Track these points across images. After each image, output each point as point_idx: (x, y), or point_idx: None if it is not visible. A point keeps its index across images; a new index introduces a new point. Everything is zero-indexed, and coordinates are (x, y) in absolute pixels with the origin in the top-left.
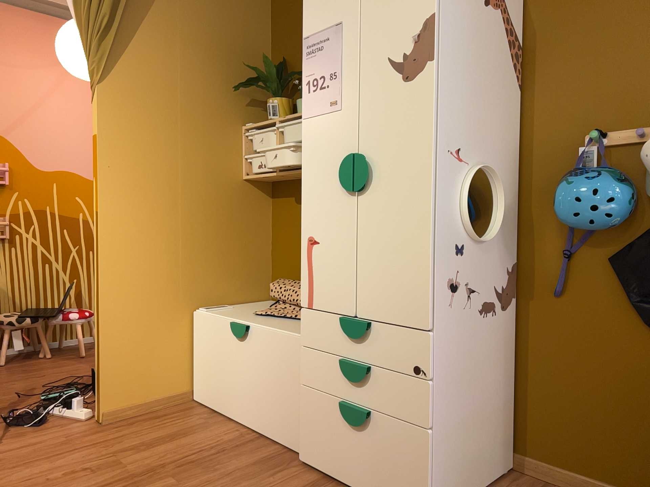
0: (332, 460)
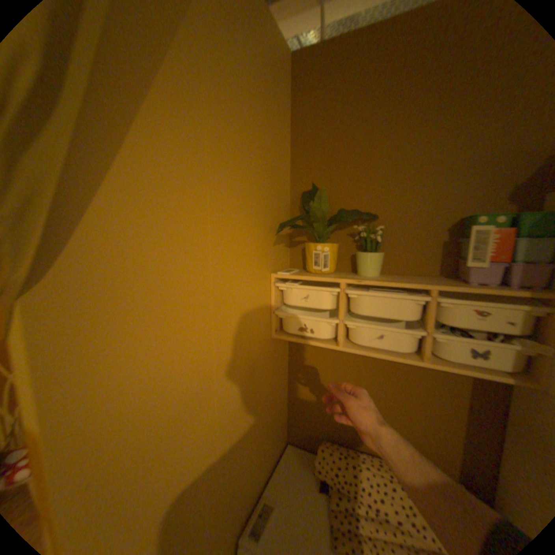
0: None
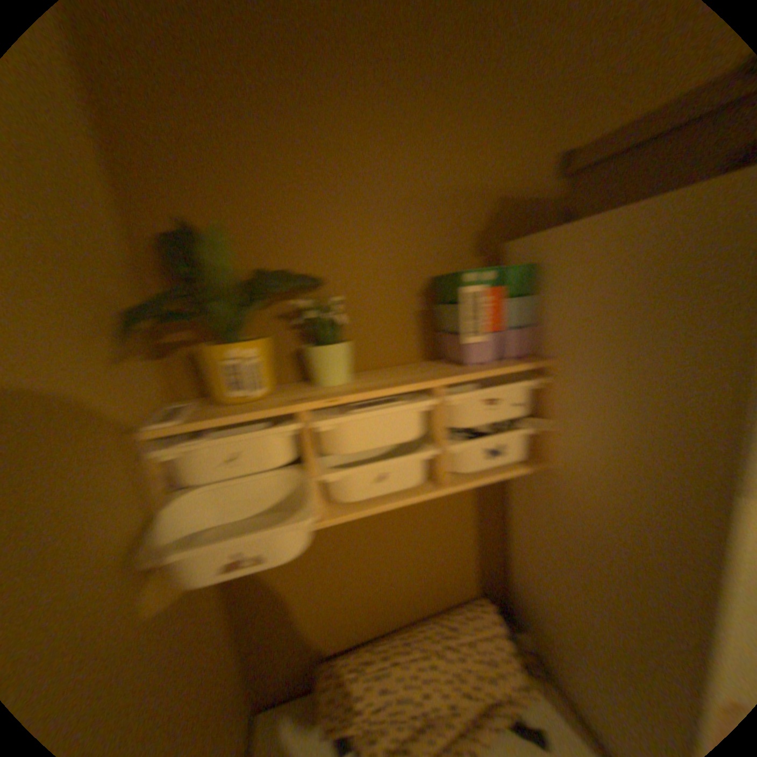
0: None
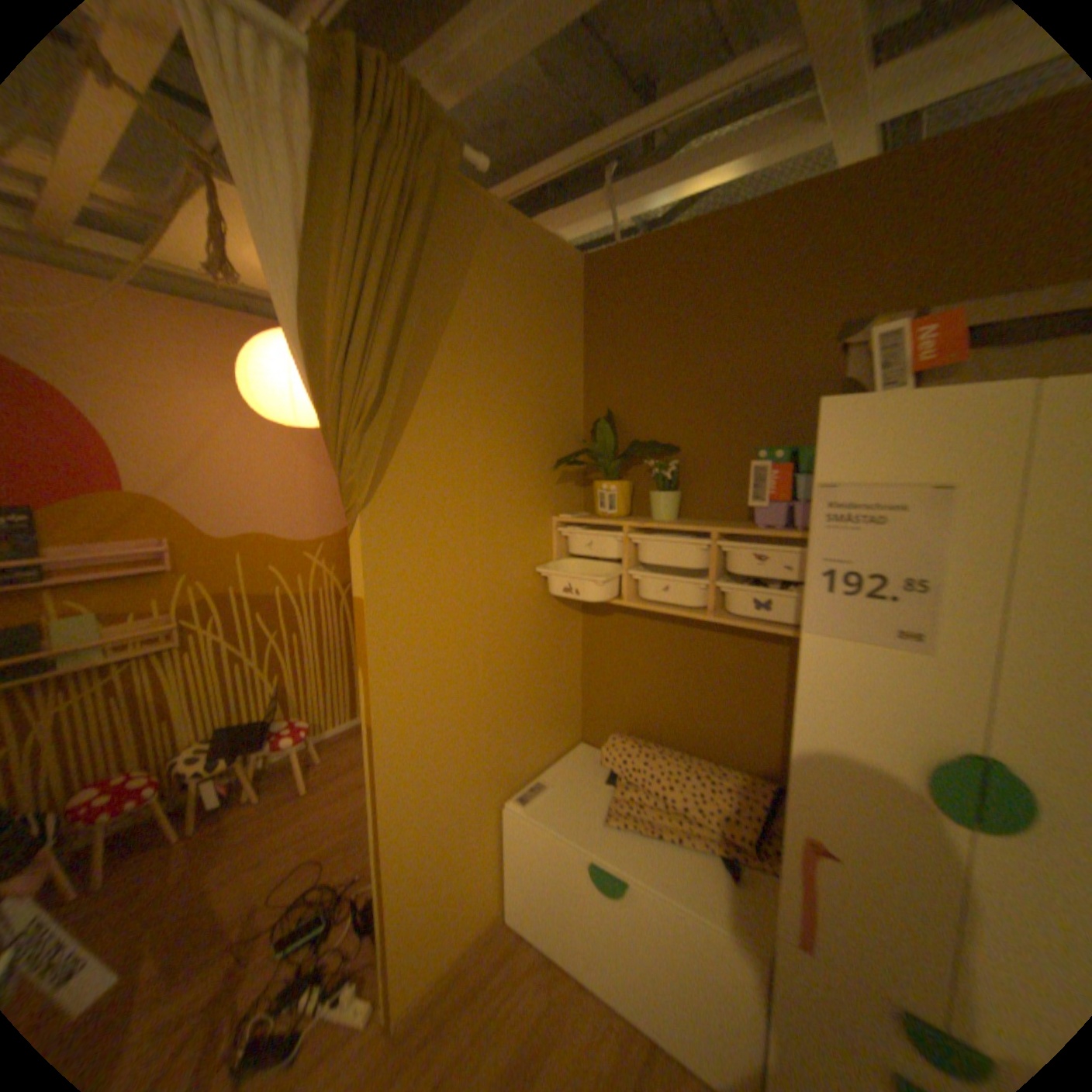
0: None
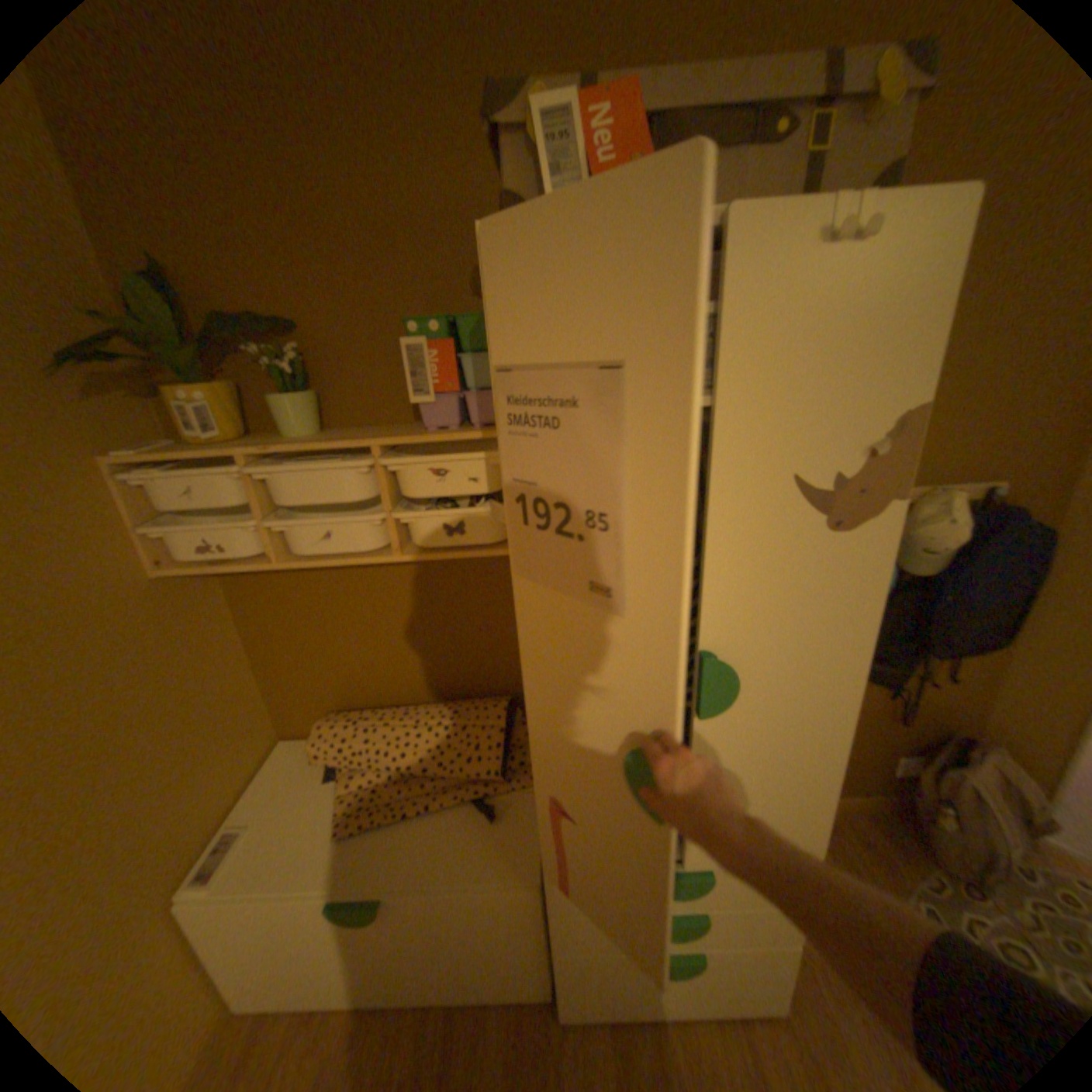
0: (629, 1007)
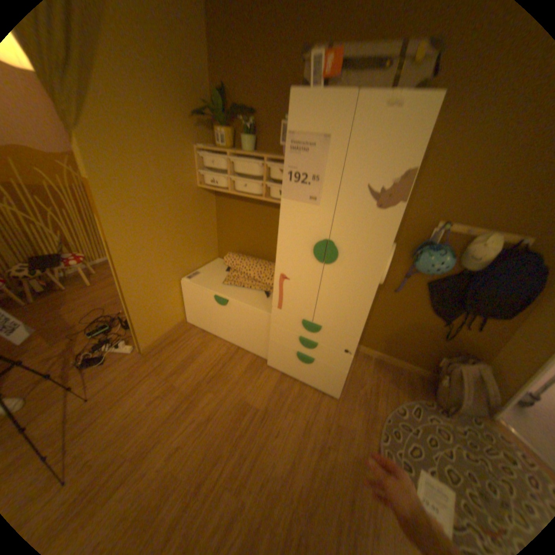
0: (288, 369)
